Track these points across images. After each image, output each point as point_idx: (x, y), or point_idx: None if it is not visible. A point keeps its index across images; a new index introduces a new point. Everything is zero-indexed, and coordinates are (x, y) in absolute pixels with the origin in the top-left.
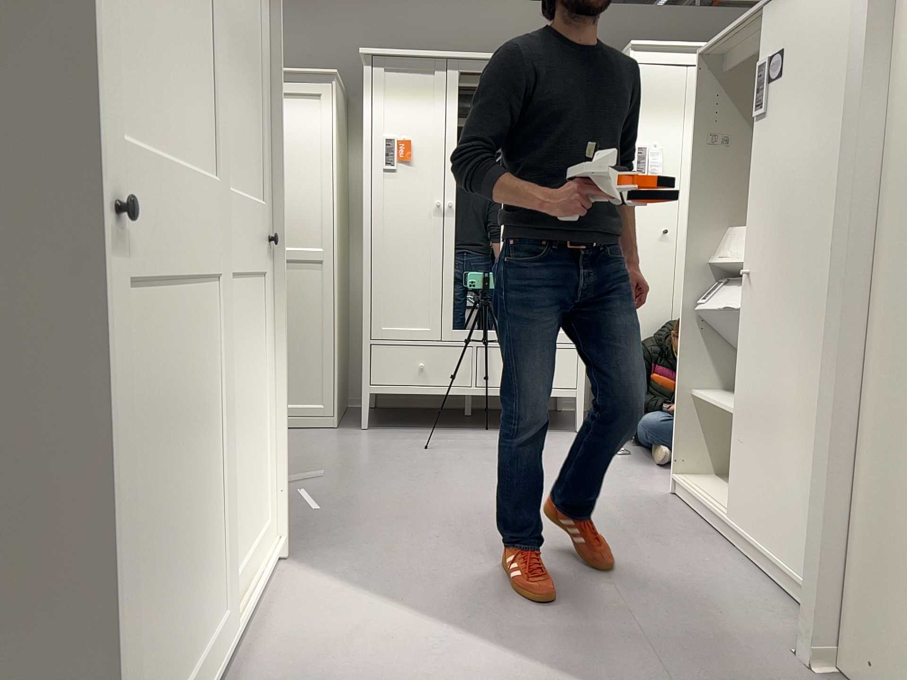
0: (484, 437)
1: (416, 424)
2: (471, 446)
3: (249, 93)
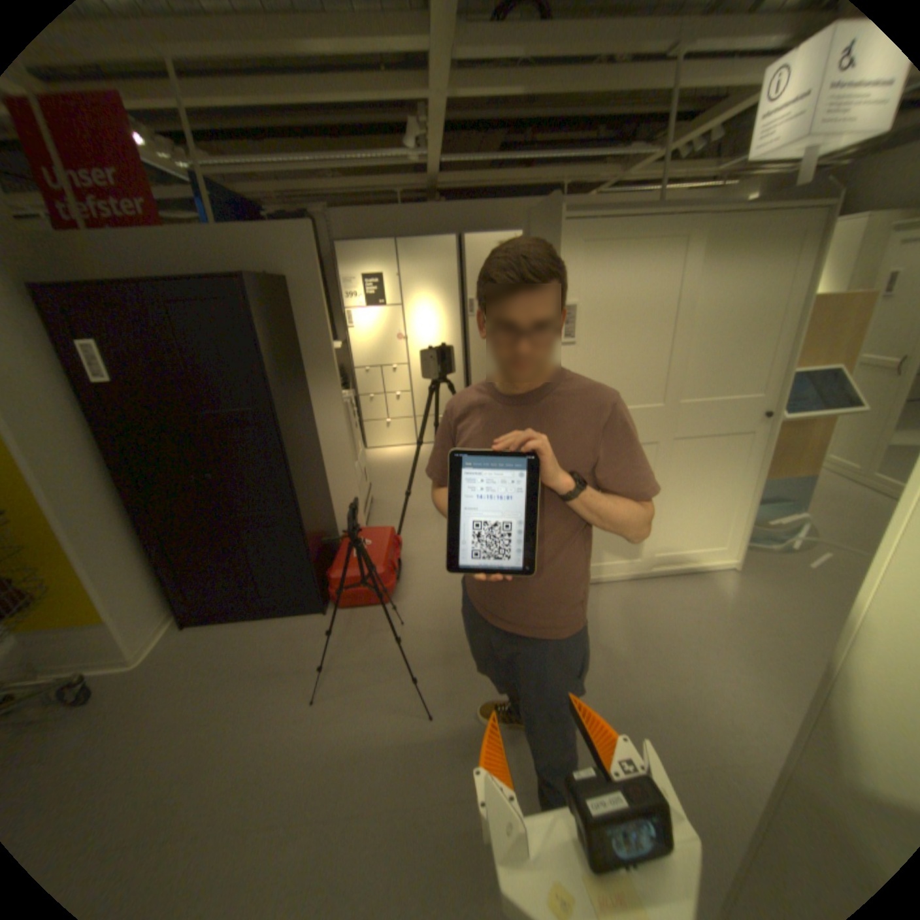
0: None
1: None
2: None
3: (758, 340)
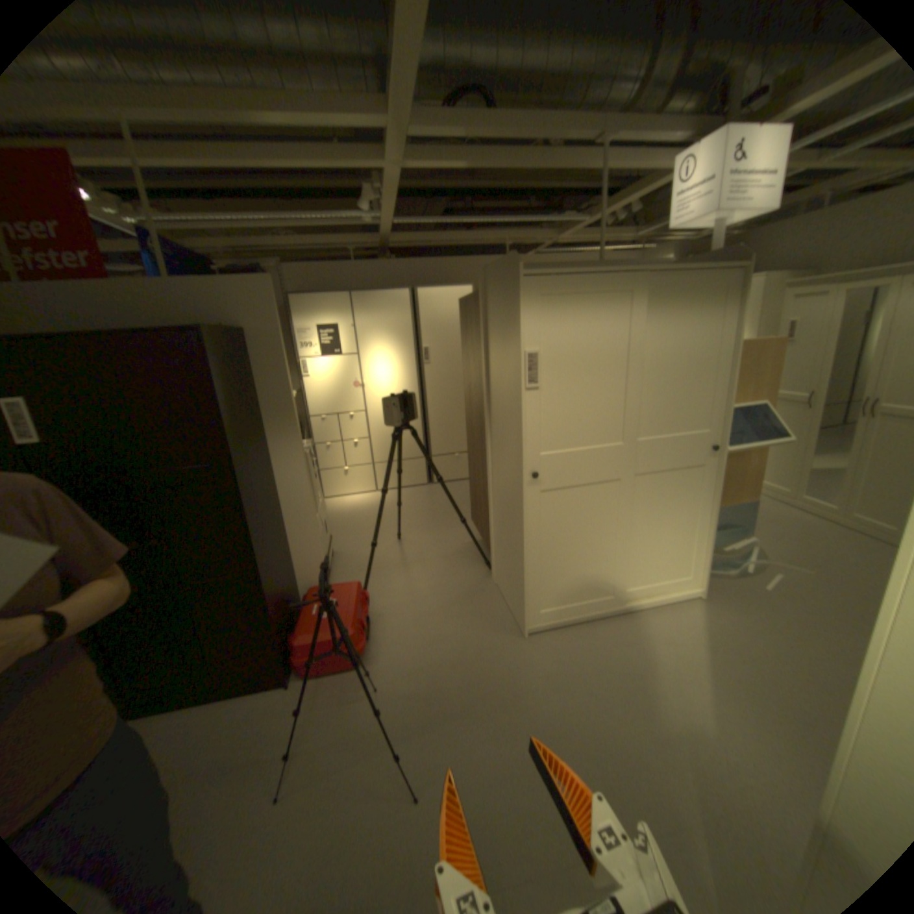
0: None
1: None
2: None
3: (699, 381)
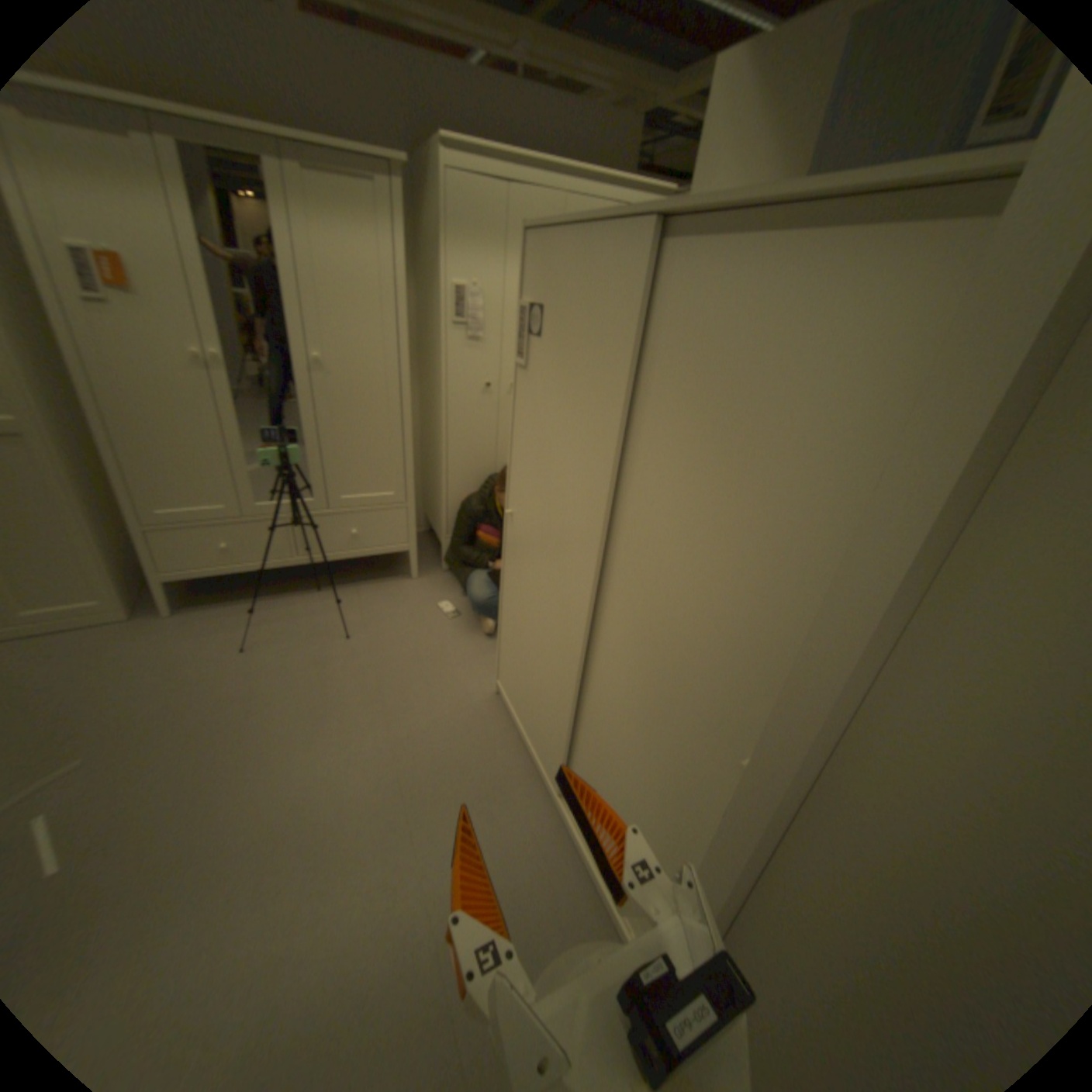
0: (315, 607)
1: (238, 590)
2: (299, 631)
3: None
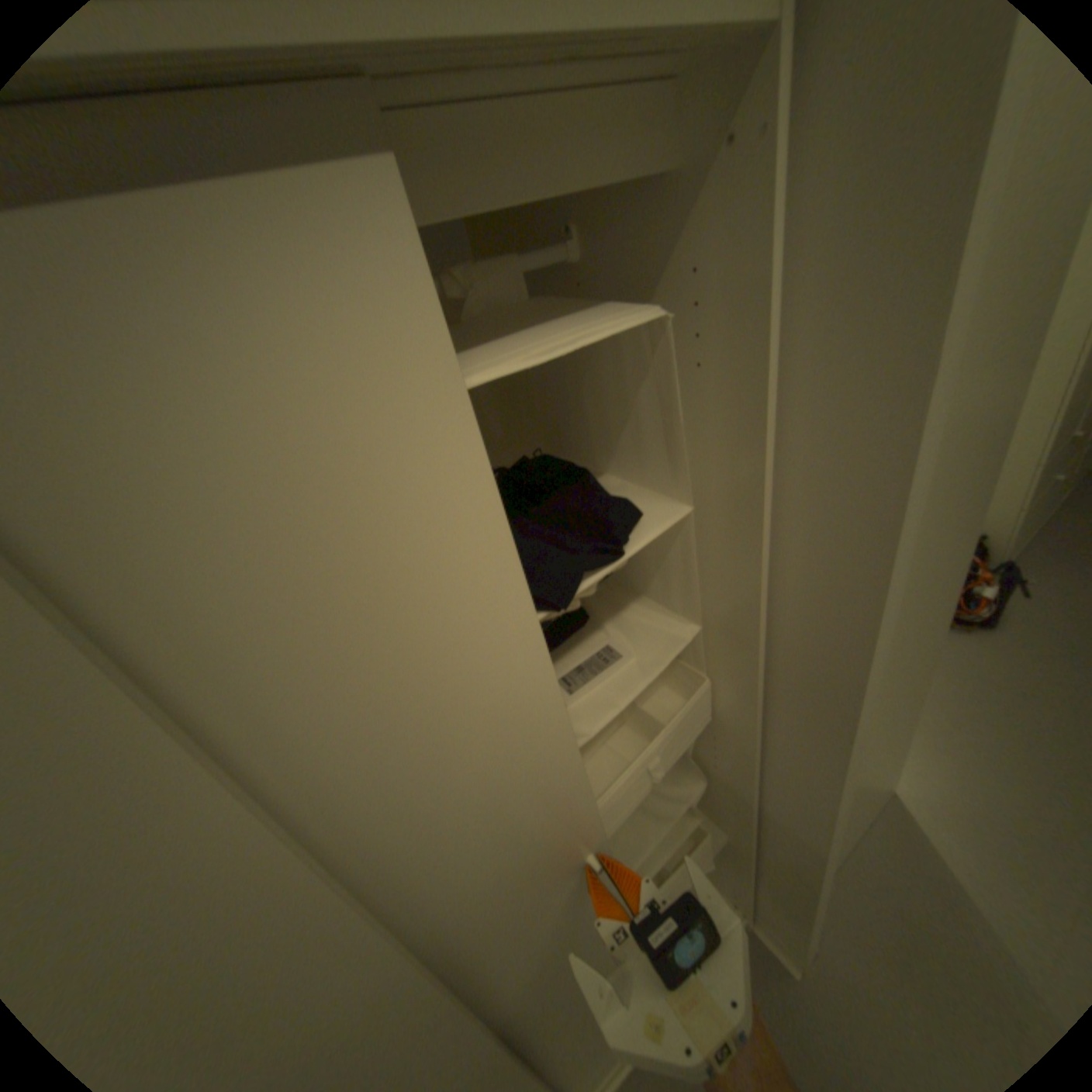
0: None
1: None
2: None
3: None
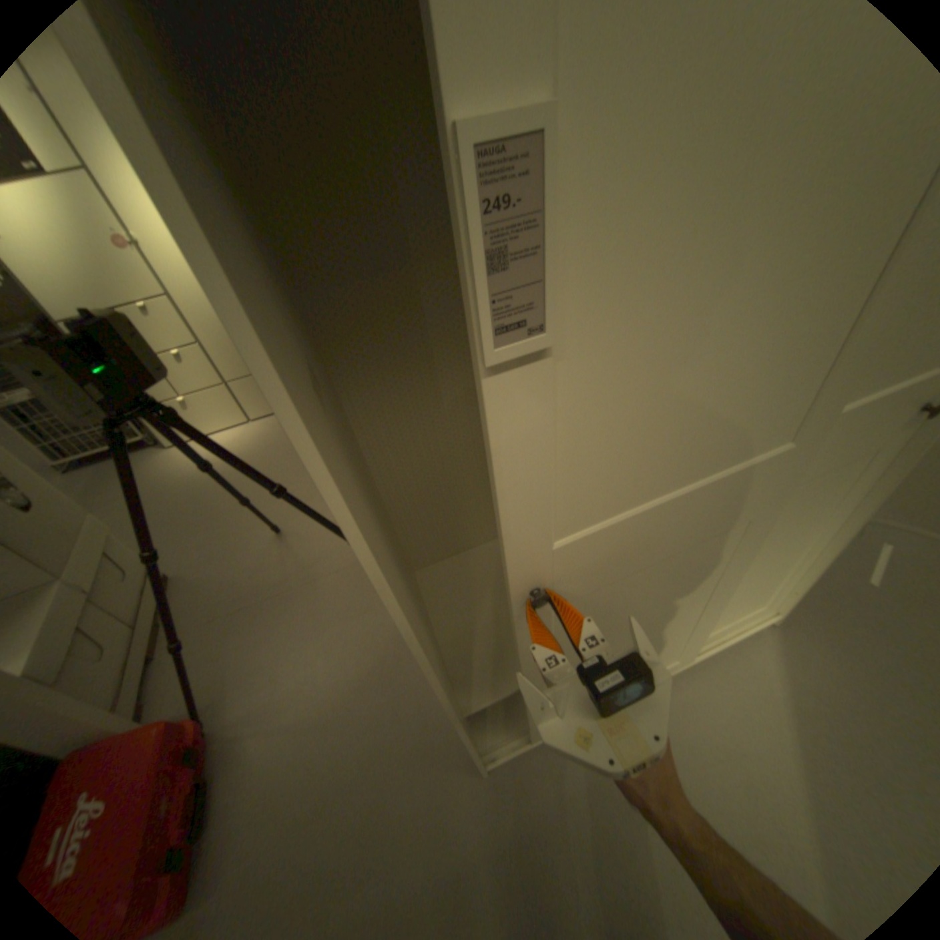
0: None
1: None
2: None
3: None
